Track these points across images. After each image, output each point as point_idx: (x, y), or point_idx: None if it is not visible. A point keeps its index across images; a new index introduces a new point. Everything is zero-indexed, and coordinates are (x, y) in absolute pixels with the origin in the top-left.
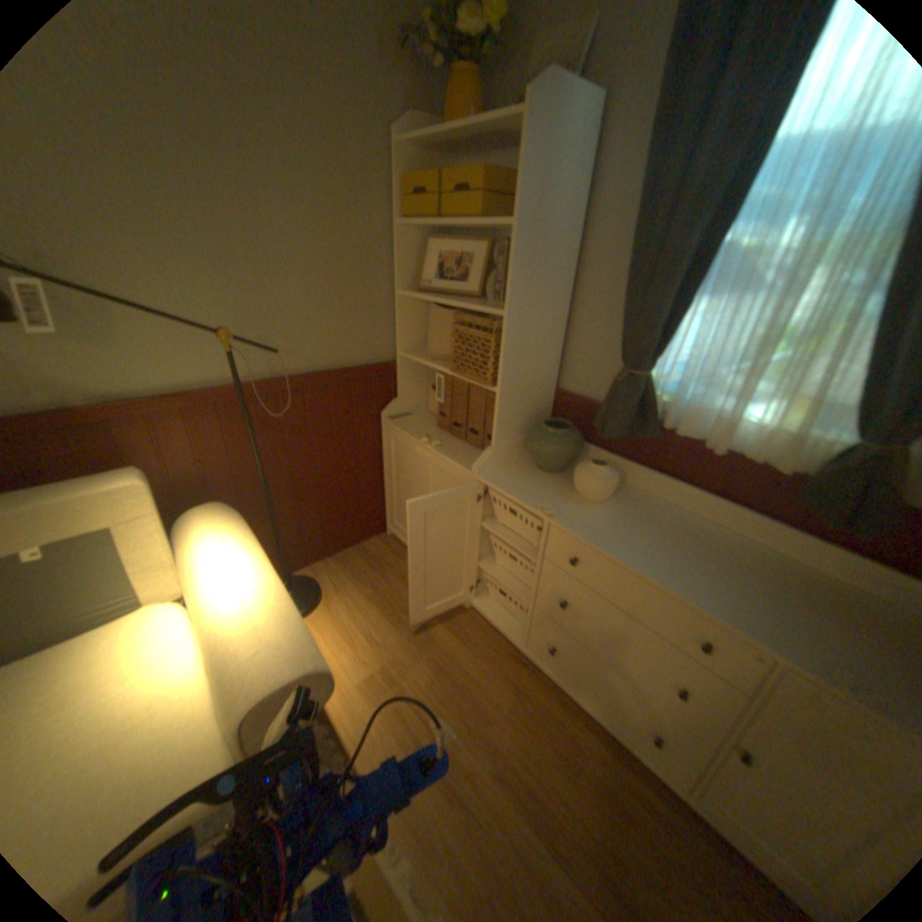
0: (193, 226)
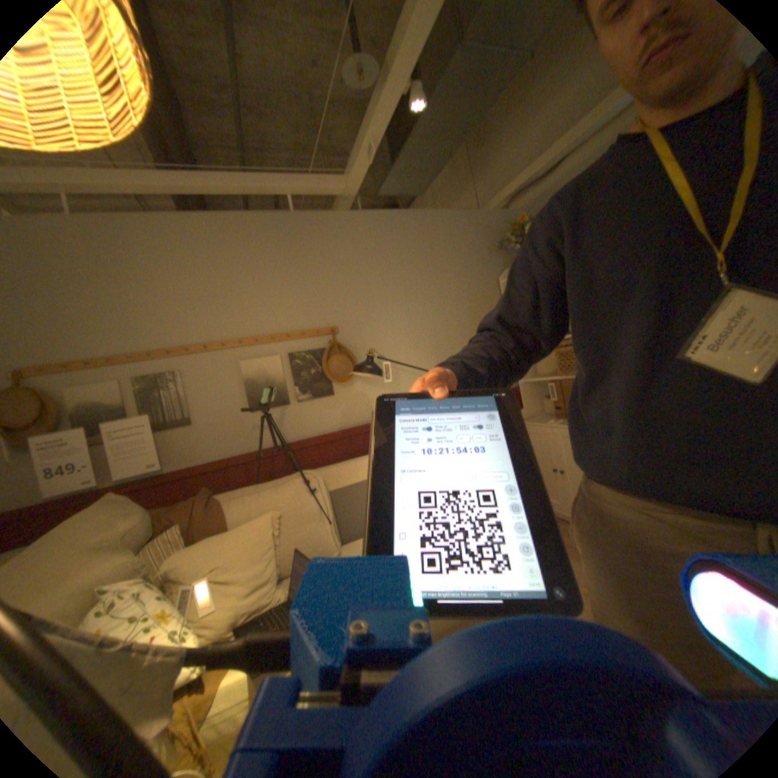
0: (425, 337)
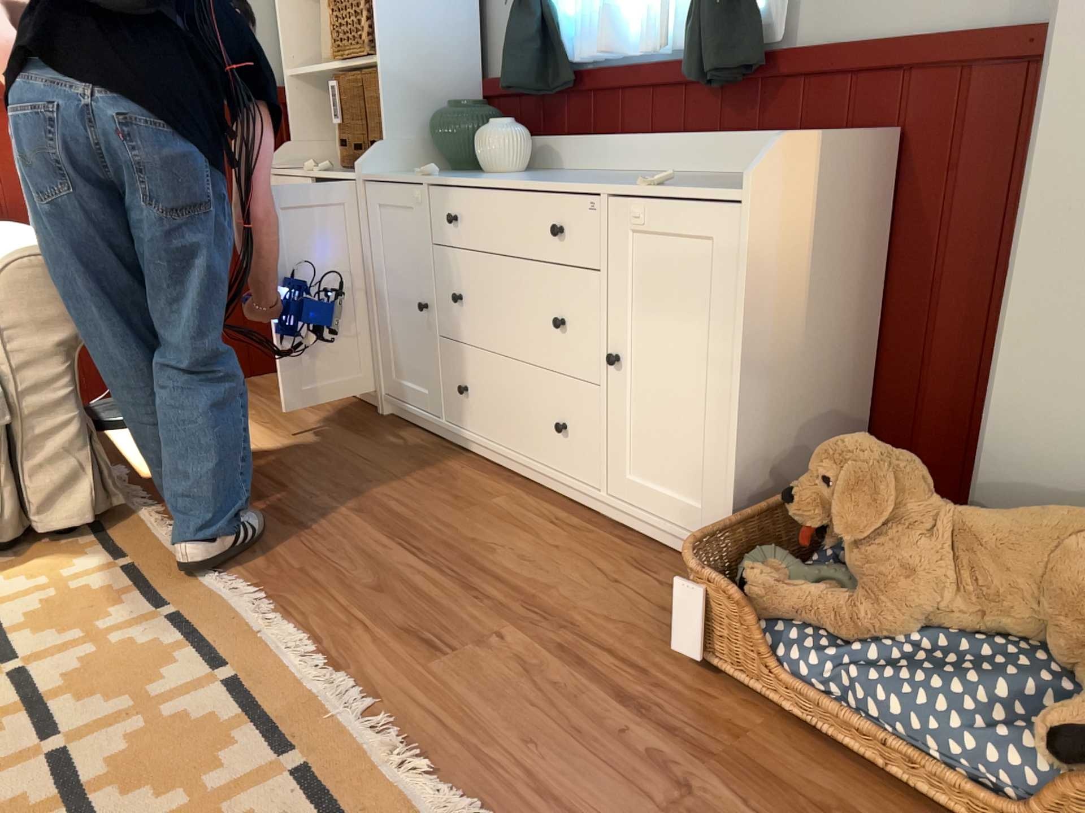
0: None
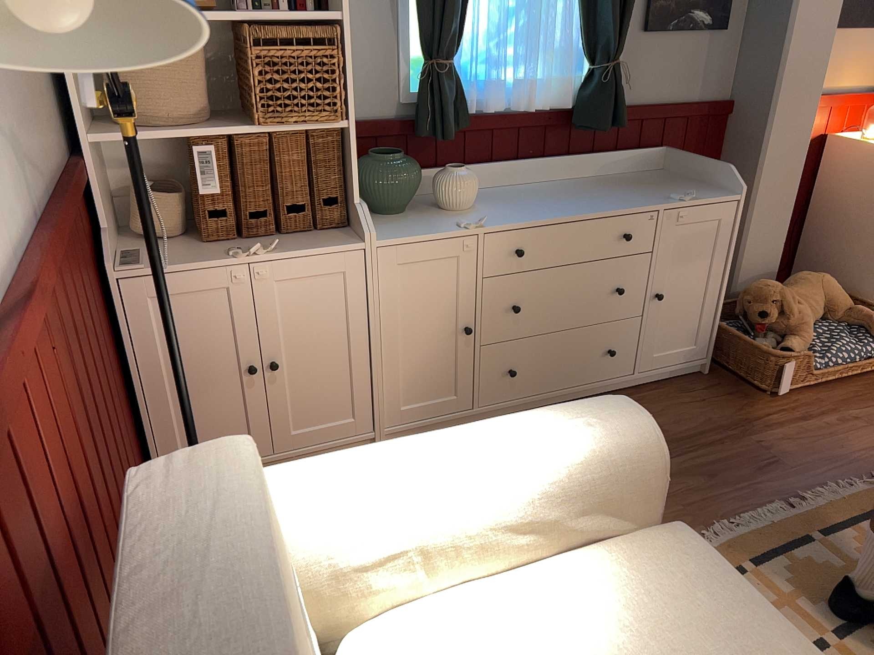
0: None
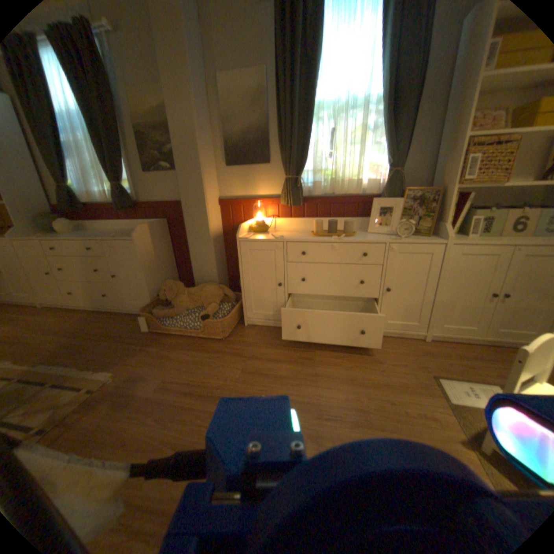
0: None
